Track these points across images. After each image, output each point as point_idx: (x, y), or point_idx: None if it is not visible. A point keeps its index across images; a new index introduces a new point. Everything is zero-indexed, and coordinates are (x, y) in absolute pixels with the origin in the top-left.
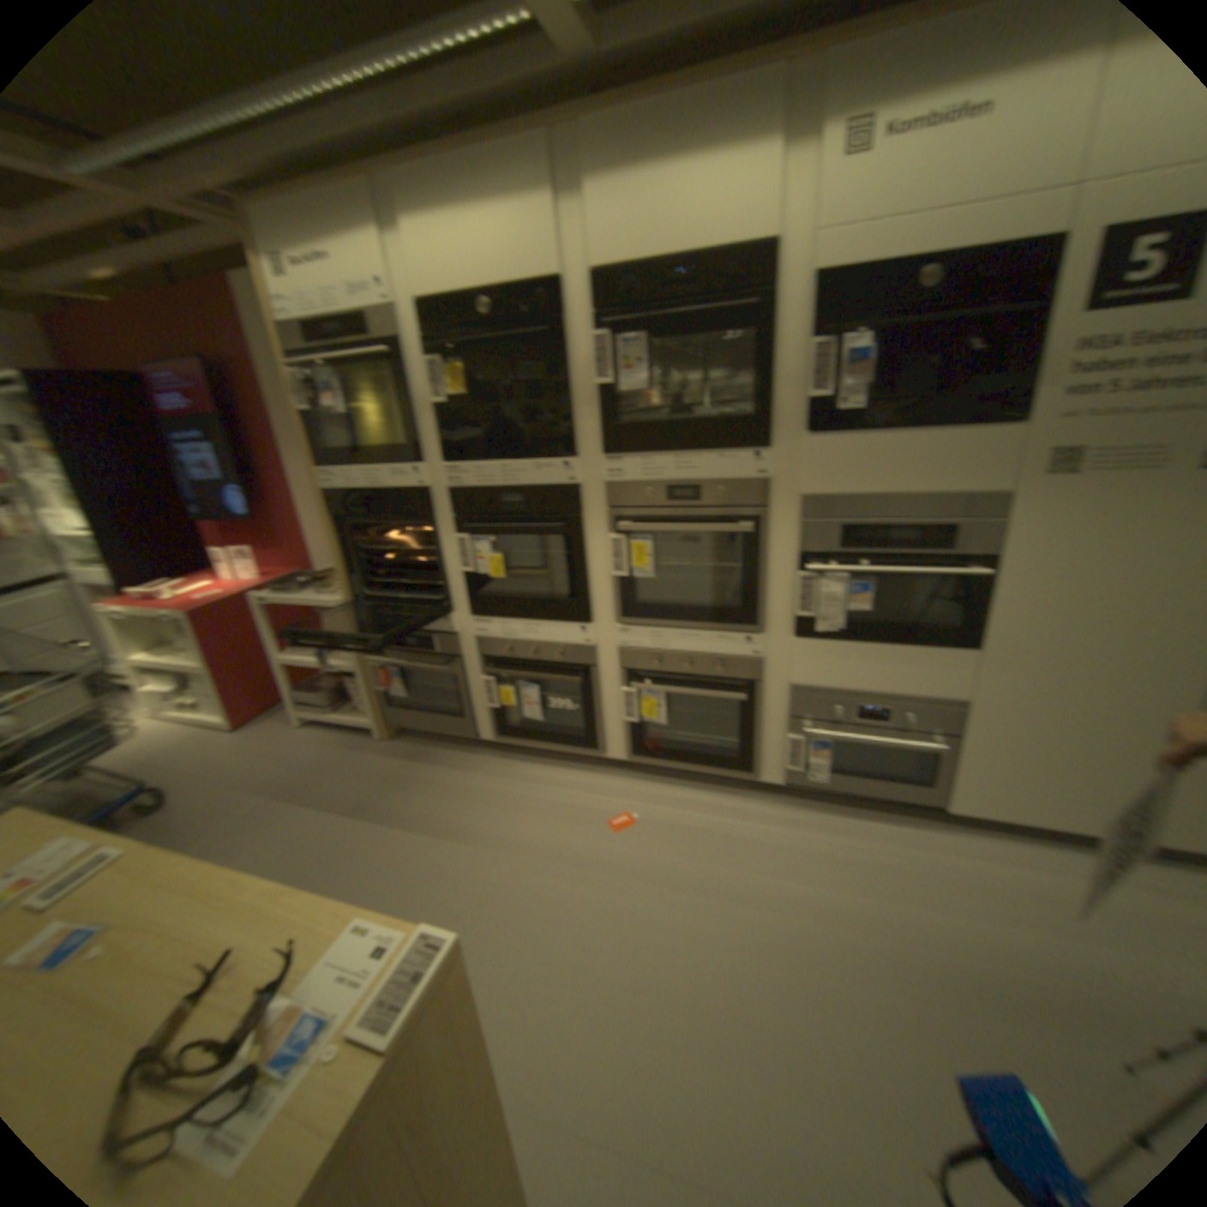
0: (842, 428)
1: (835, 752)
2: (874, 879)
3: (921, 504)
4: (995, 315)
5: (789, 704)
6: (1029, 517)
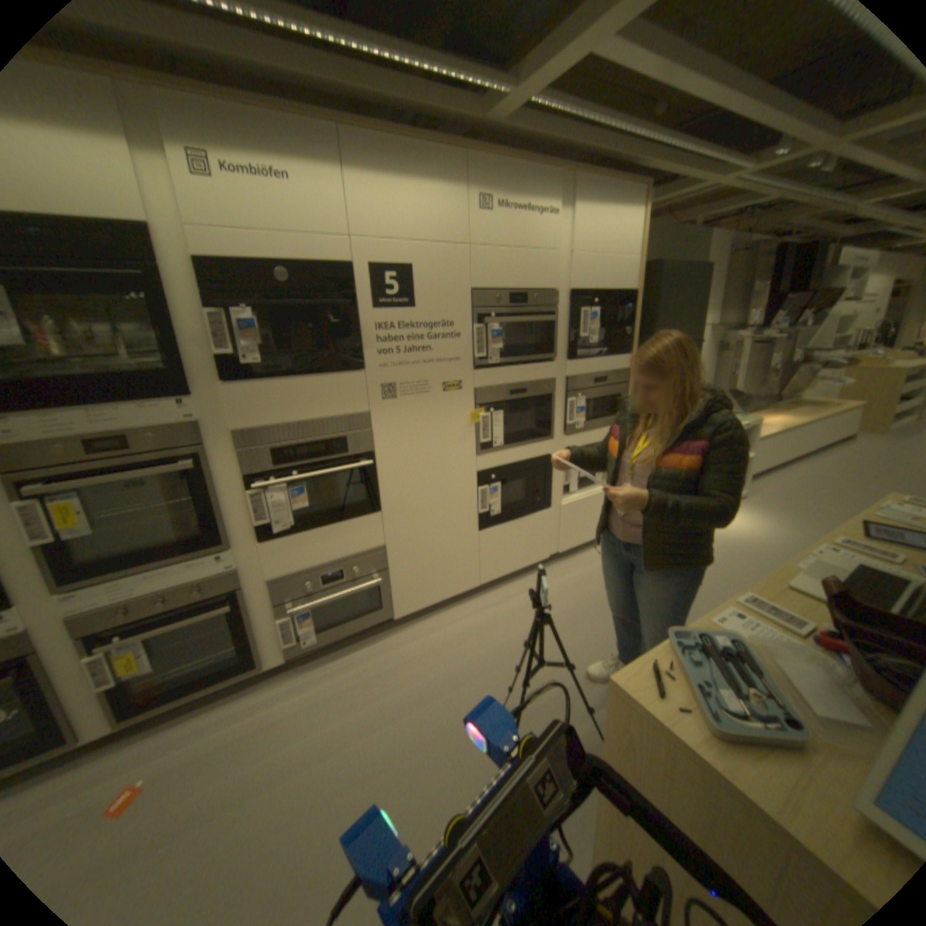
0: (248, 377)
1: (312, 617)
2: (363, 693)
3: (319, 426)
4: (328, 305)
5: (267, 597)
6: (380, 426)
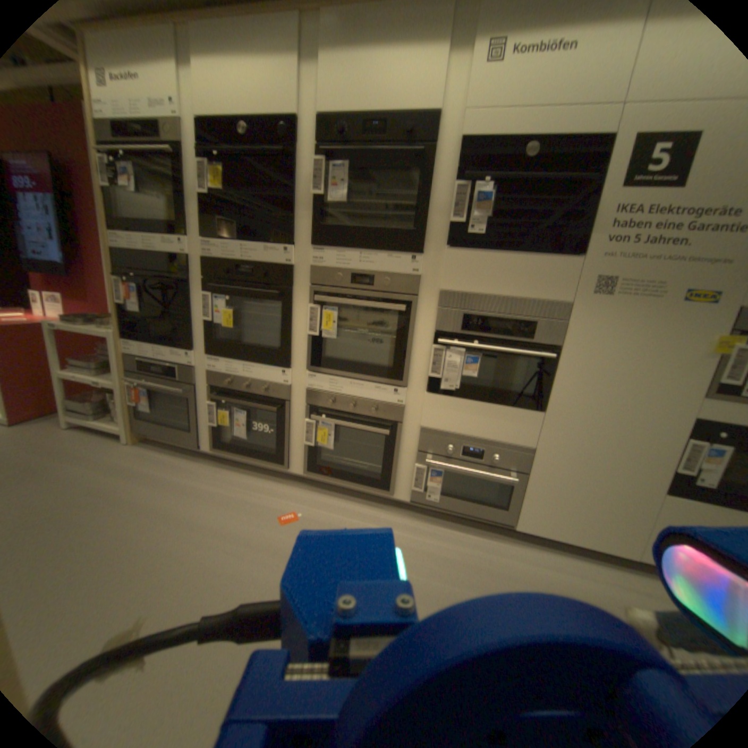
0: (469, 245)
1: (444, 477)
2: (459, 570)
3: (514, 303)
4: (569, 177)
5: (417, 439)
6: (580, 319)
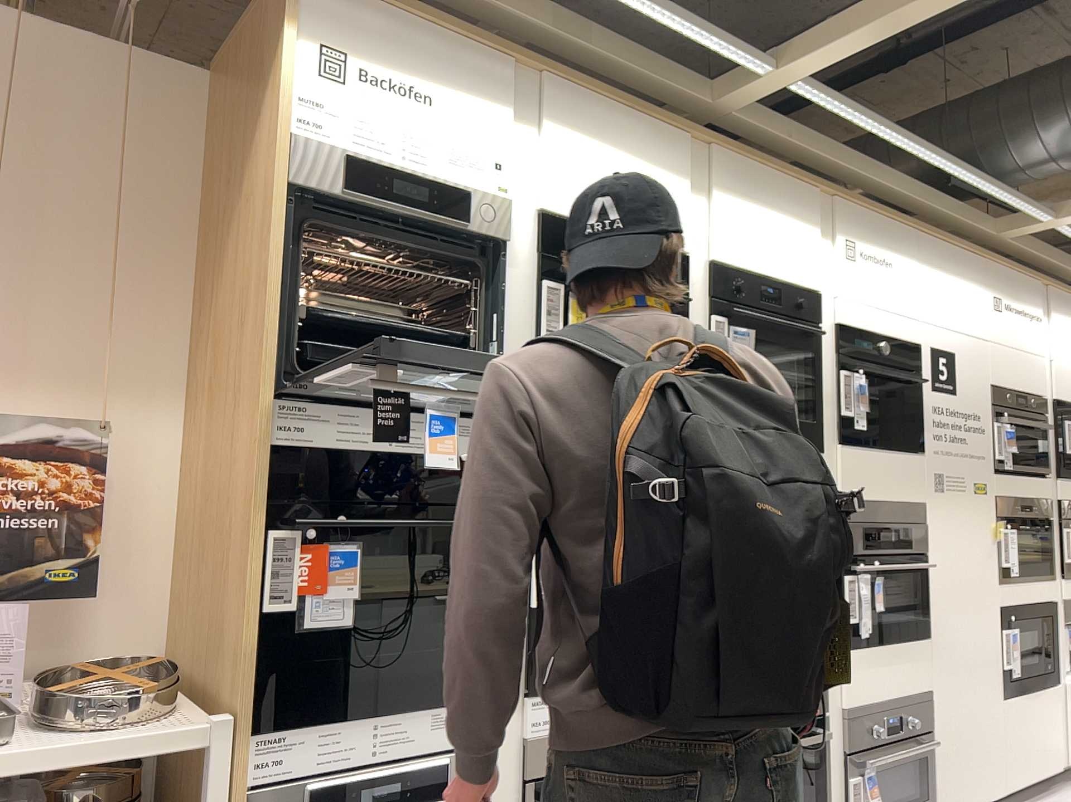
0: (851, 442)
1: (874, 783)
2: None
3: (893, 508)
4: (912, 381)
5: (840, 734)
6: (932, 520)
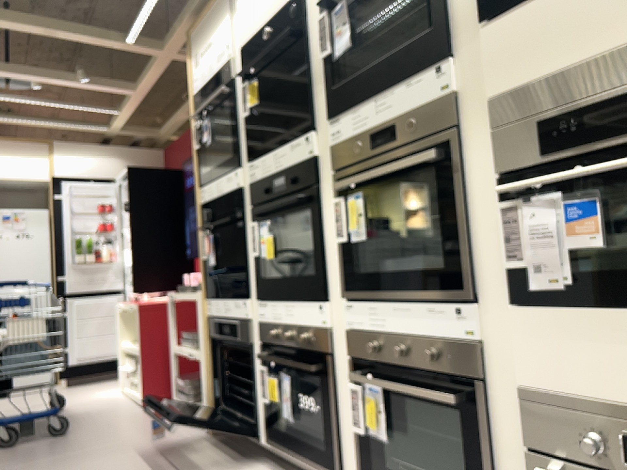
0: (521, 2)
1: None
2: None
3: None
4: None
5: (525, 423)
6: None
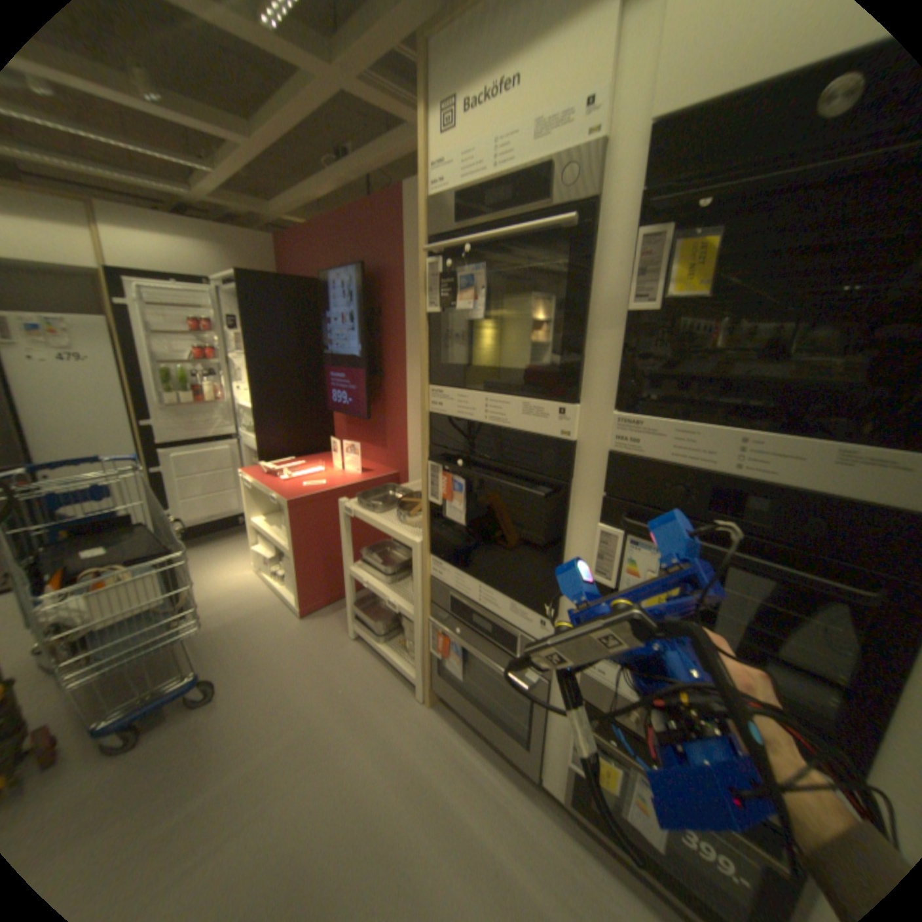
0: None
1: None
2: None
3: None
4: None
5: None
6: None
